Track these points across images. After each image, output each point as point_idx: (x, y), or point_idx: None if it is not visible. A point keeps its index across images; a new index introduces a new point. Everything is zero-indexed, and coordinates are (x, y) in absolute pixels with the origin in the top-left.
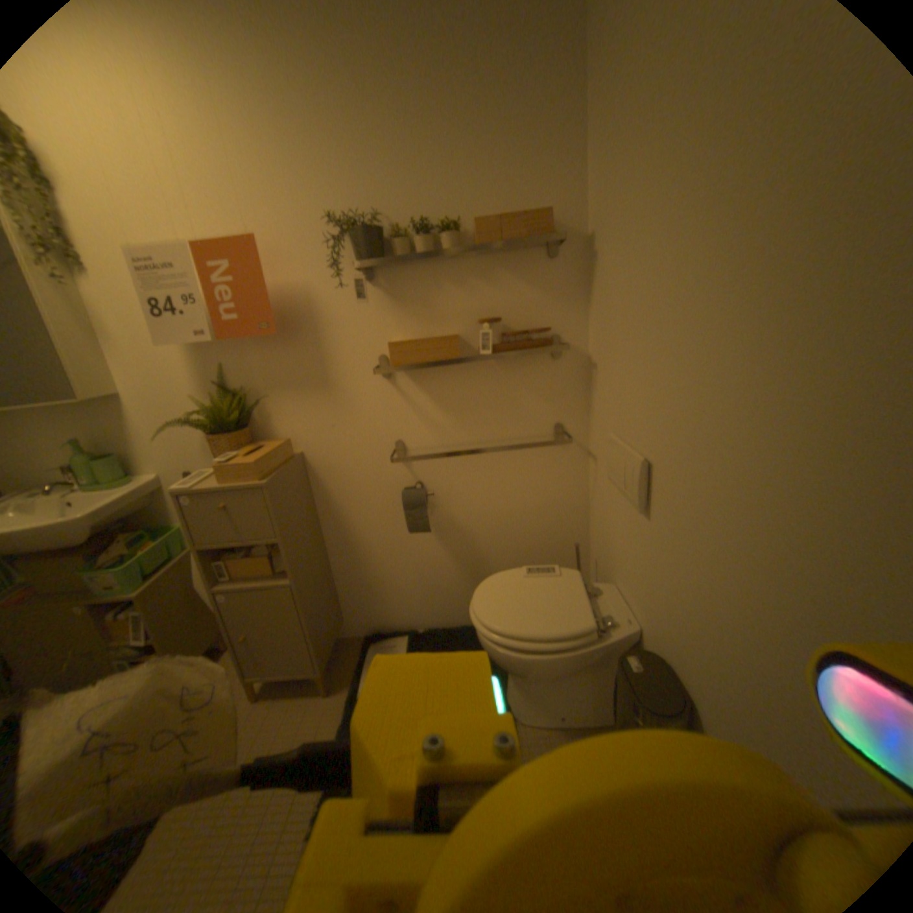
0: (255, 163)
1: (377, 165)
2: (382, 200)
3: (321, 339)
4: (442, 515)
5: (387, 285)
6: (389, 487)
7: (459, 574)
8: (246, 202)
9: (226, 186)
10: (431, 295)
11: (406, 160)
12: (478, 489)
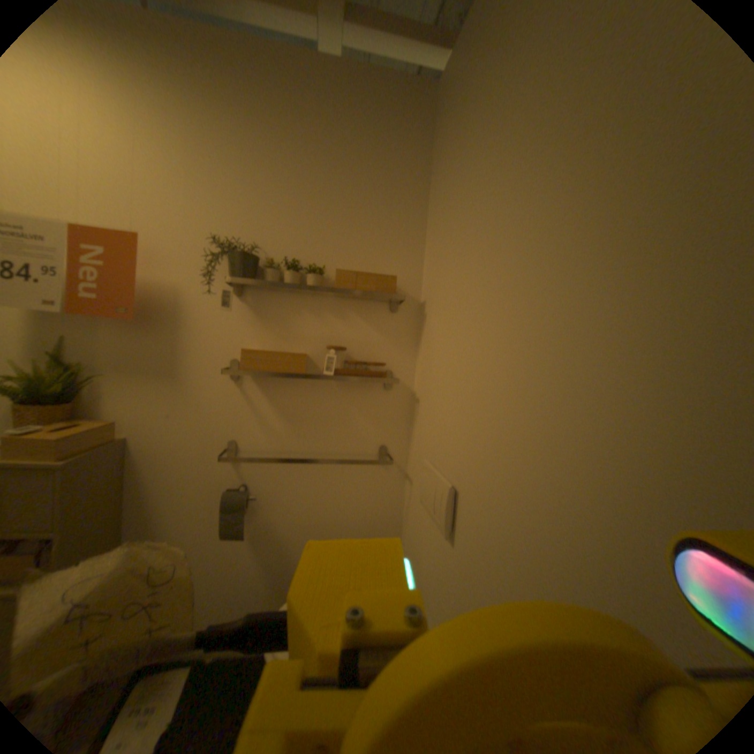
0: (158, 185)
1: (265, 214)
2: (263, 239)
3: (177, 335)
4: (260, 523)
5: (252, 303)
6: (210, 487)
7: (265, 592)
8: (140, 210)
9: (124, 194)
10: (289, 319)
11: (289, 218)
12: (300, 499)
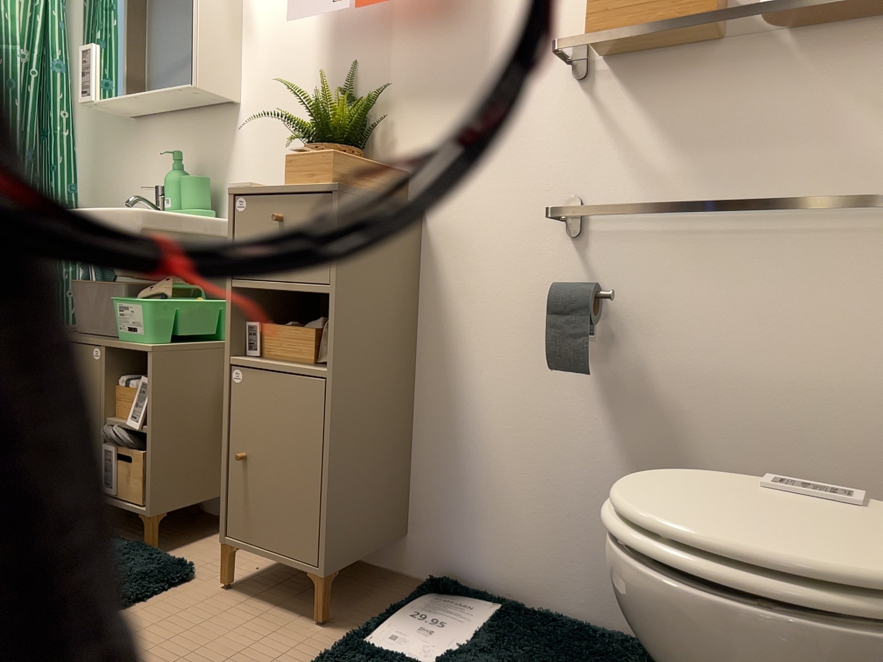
0: None
1: None
2: None
3: (489, 26)
4: (619, 361)
5: None
6: (534, 287)
7: None
8: None
9: None
10: None
11: None
12: (701, 318)
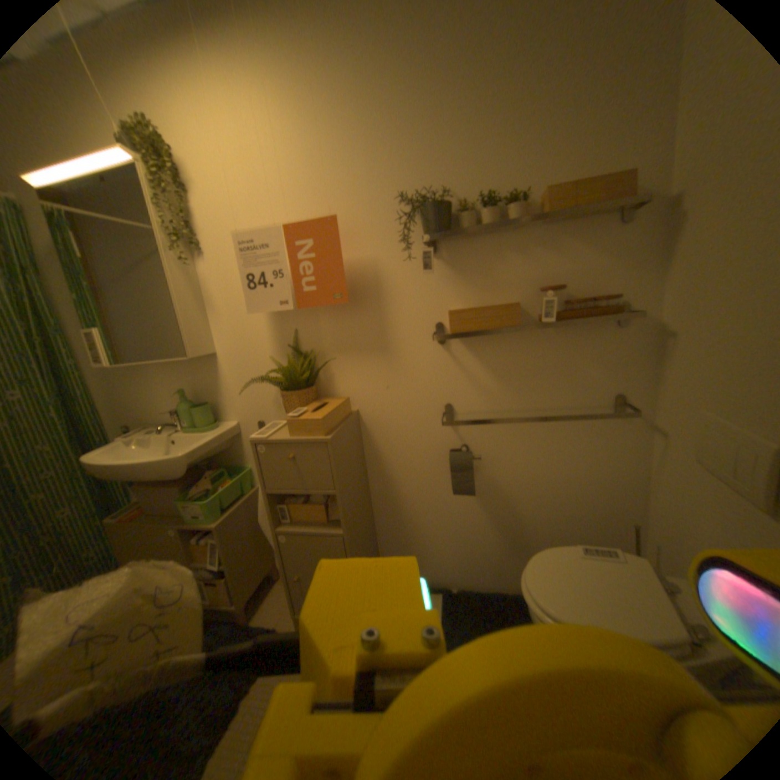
0: (340, 156)
1: (449, 146)
2: (451, 179)
3: (383, 308)
4: (485, 479)
5: (449, 257)
6: (434, 448)
7: (497, 540)
8: (330, 190)
9: (314, 178)
10: (491, 265)
11: (477, 139)
12: (524, 457)
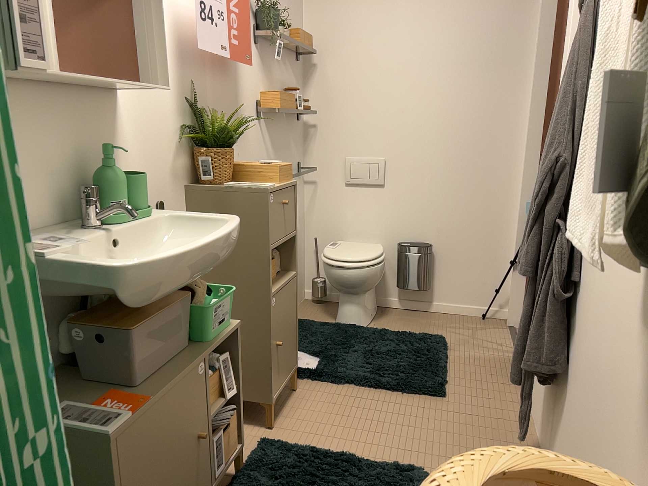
0: None
1: None
2: None
3: (238, 81)
4: None
5: (260, 54)
6: None
7: None
8: None
9: None
10: (271, 68)
11: None
12: None
